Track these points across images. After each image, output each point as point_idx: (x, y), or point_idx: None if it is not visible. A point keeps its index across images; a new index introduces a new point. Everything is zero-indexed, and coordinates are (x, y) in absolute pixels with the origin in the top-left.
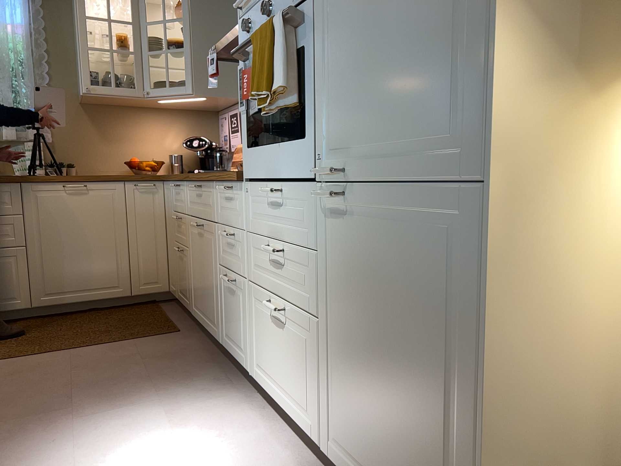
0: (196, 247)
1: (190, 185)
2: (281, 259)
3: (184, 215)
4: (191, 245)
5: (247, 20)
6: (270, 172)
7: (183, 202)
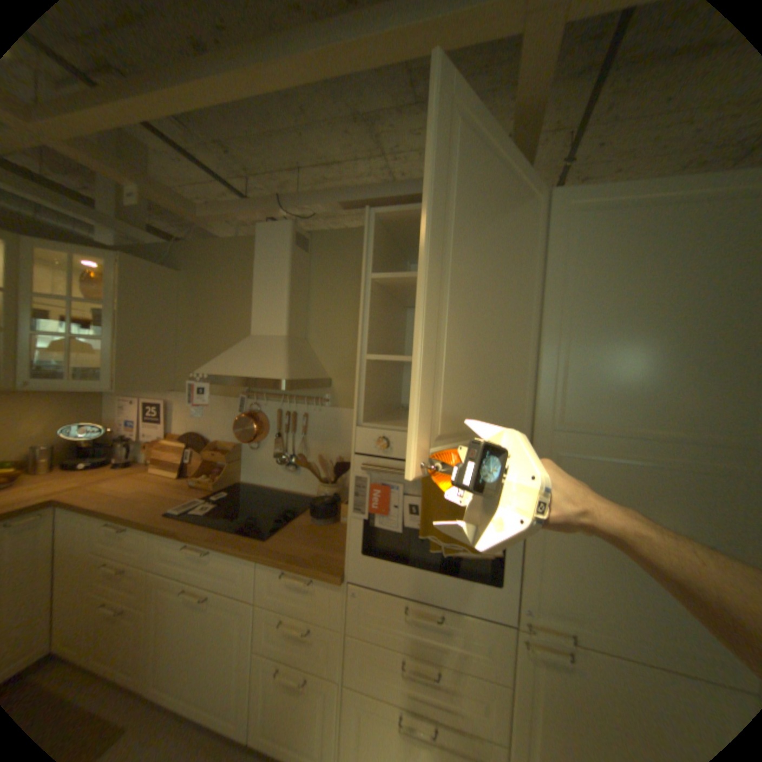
0: (175, 619)
1: (184, 551)
2: (438, 685)
3: (133, 569)
4: (158, 613)
5: (384, 441)
6: (414, 594)
7: (133, 553)
